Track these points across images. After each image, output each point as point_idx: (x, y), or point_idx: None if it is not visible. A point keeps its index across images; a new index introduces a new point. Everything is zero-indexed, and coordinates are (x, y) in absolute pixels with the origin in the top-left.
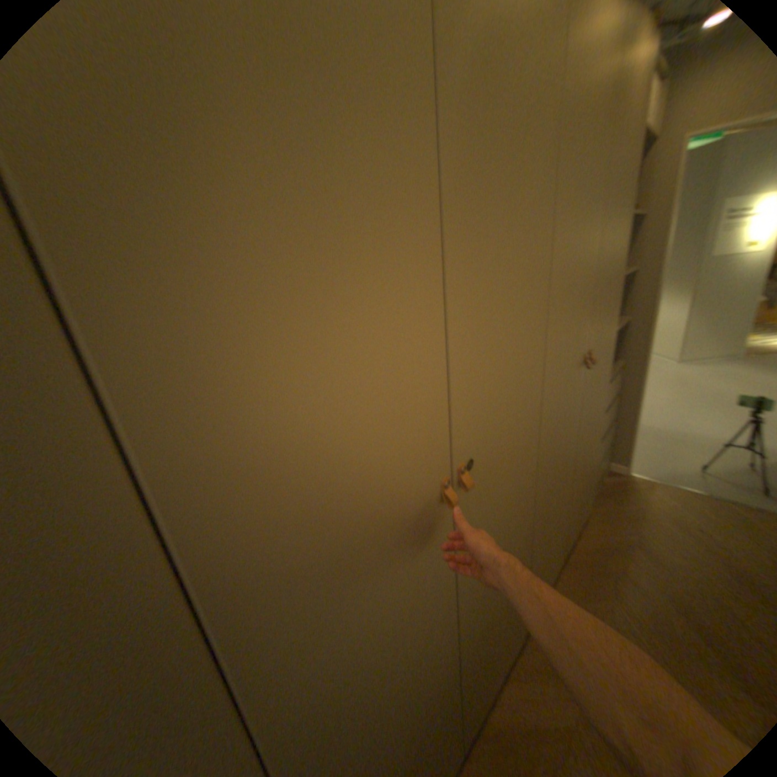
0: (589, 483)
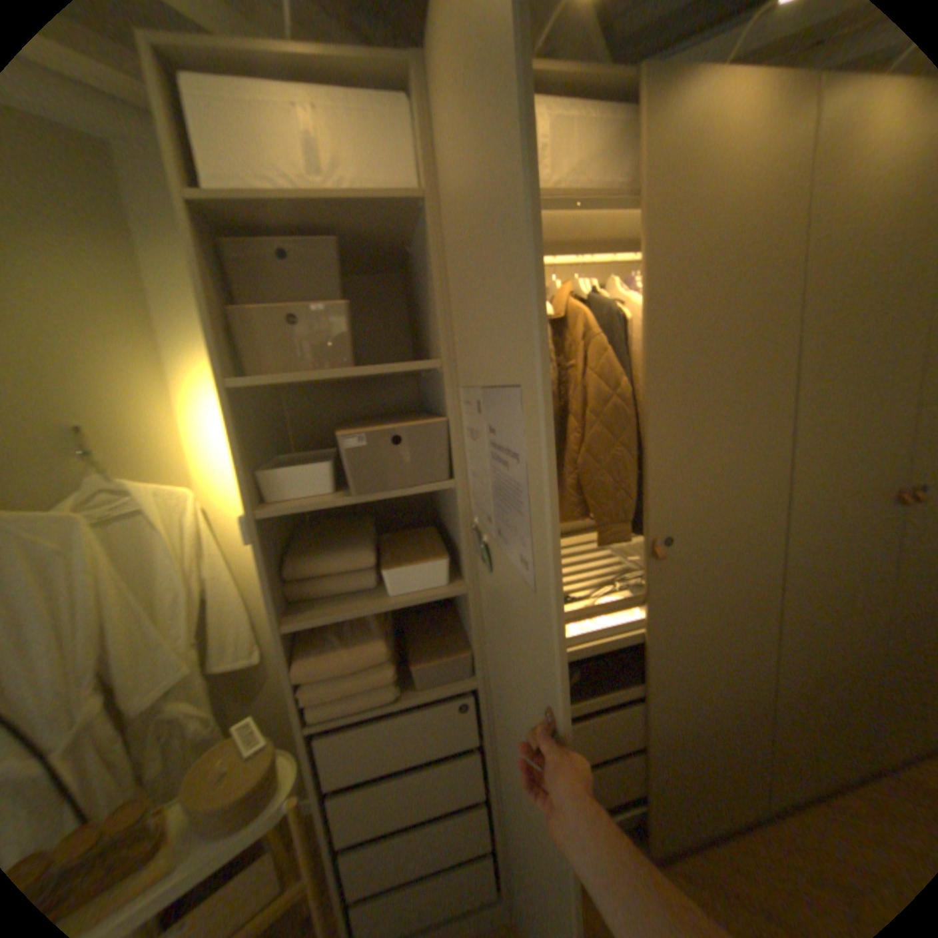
0: None
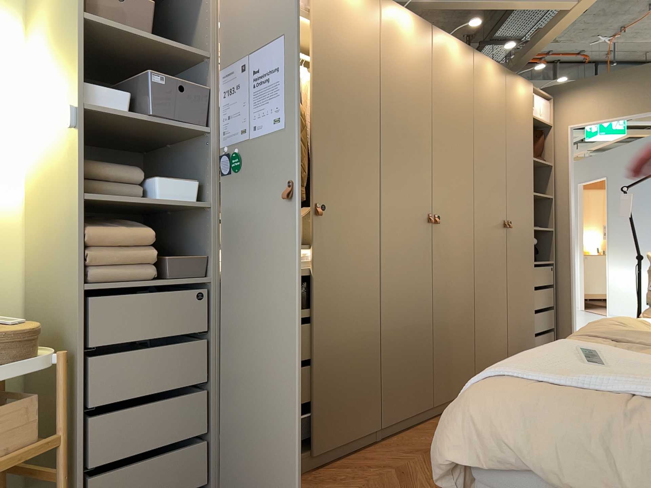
0: (527, 329)
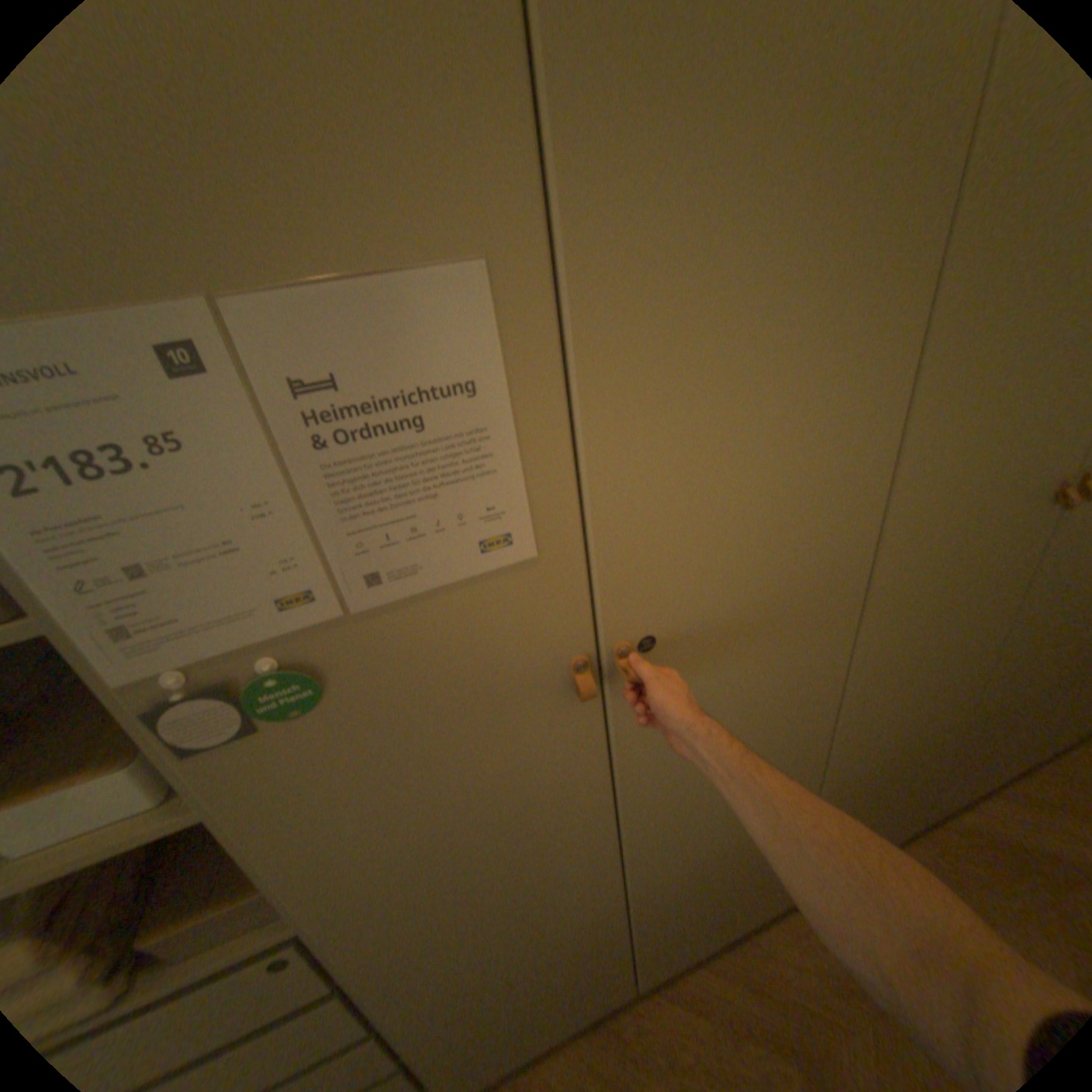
0: None
